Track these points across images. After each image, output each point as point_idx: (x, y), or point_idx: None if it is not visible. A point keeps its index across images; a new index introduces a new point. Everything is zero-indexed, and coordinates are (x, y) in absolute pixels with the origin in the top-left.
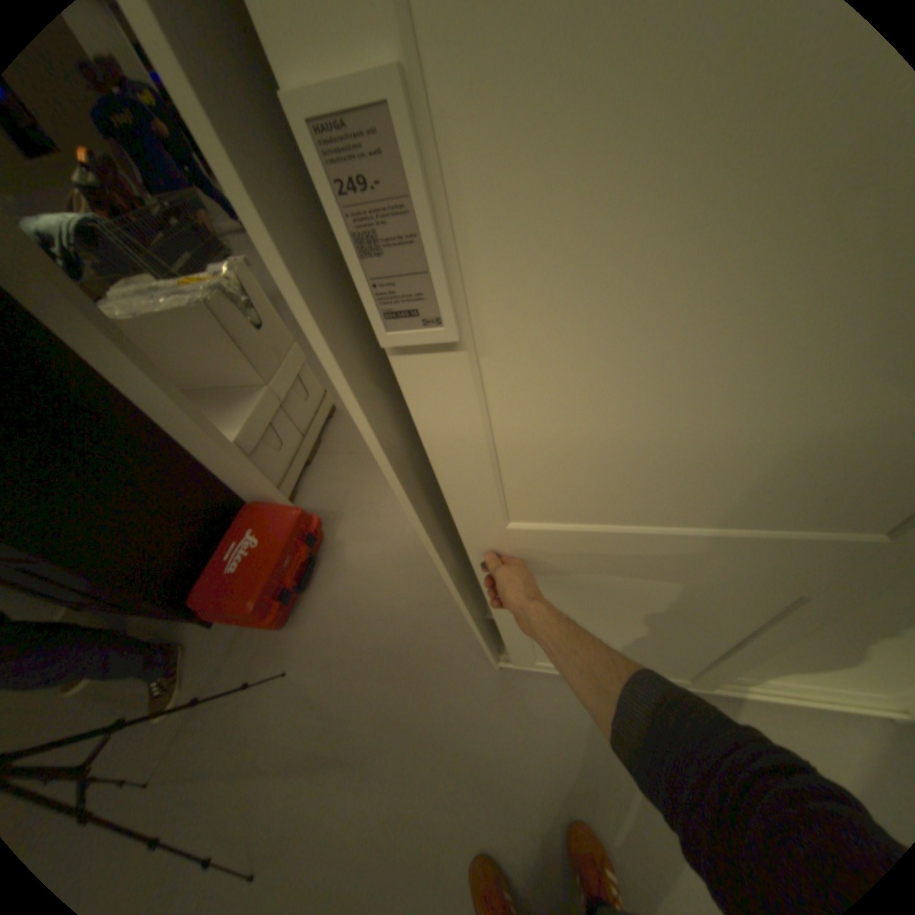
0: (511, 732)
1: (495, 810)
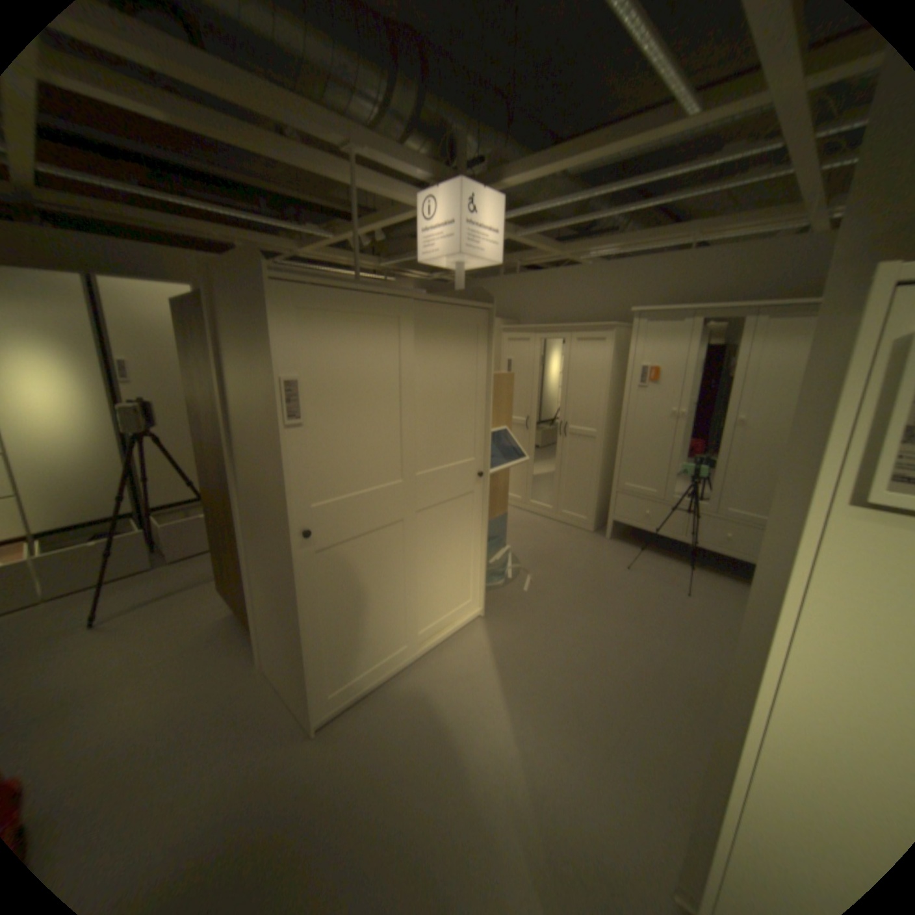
0: (346, 758)
1: (366, 802)
